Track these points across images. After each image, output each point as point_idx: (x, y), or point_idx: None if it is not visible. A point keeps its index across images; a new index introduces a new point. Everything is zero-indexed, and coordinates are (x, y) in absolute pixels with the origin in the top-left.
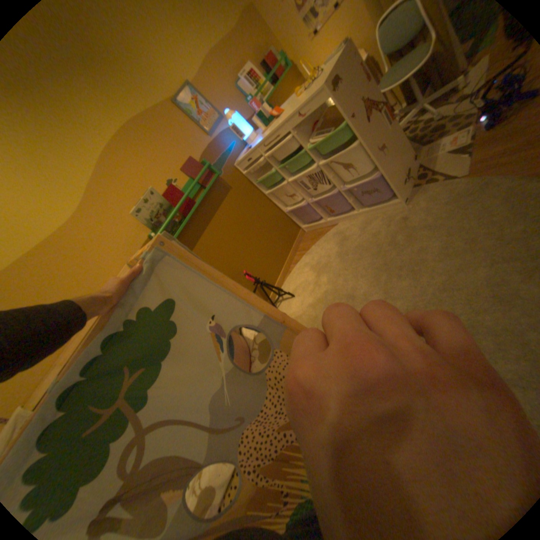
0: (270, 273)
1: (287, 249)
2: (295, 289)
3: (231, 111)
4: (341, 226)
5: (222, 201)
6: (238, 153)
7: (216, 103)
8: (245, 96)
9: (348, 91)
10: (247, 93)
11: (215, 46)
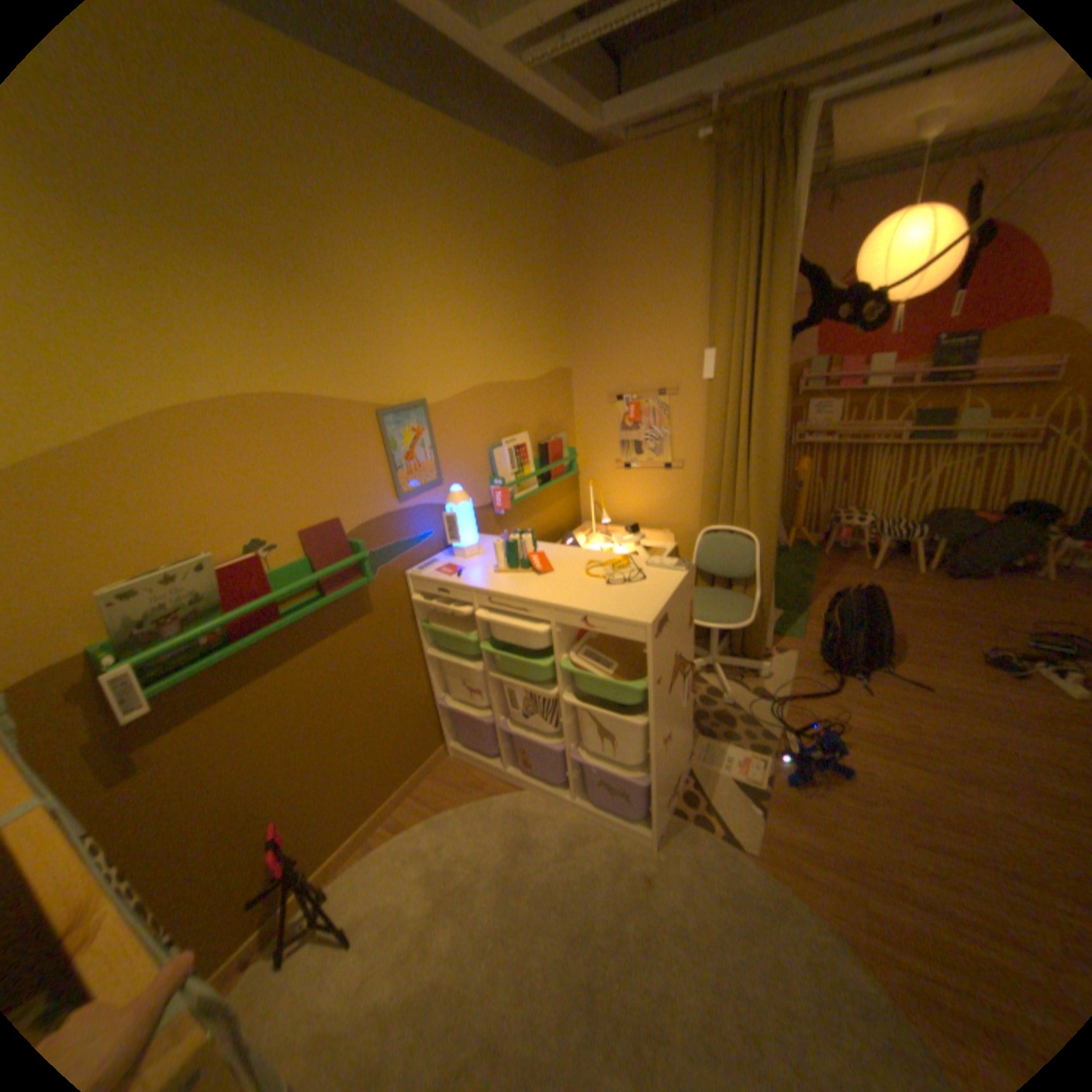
0: (325, 838)
1: (393, 784)
2: (359, 924)
3: (464, 495)
4: (526, 804)
5: (335, 633)
6: (425, 555)
7: (445, 459)
8: (492, 474)
9: (667, 643)
10: (498, 474)
11: (496, 386)
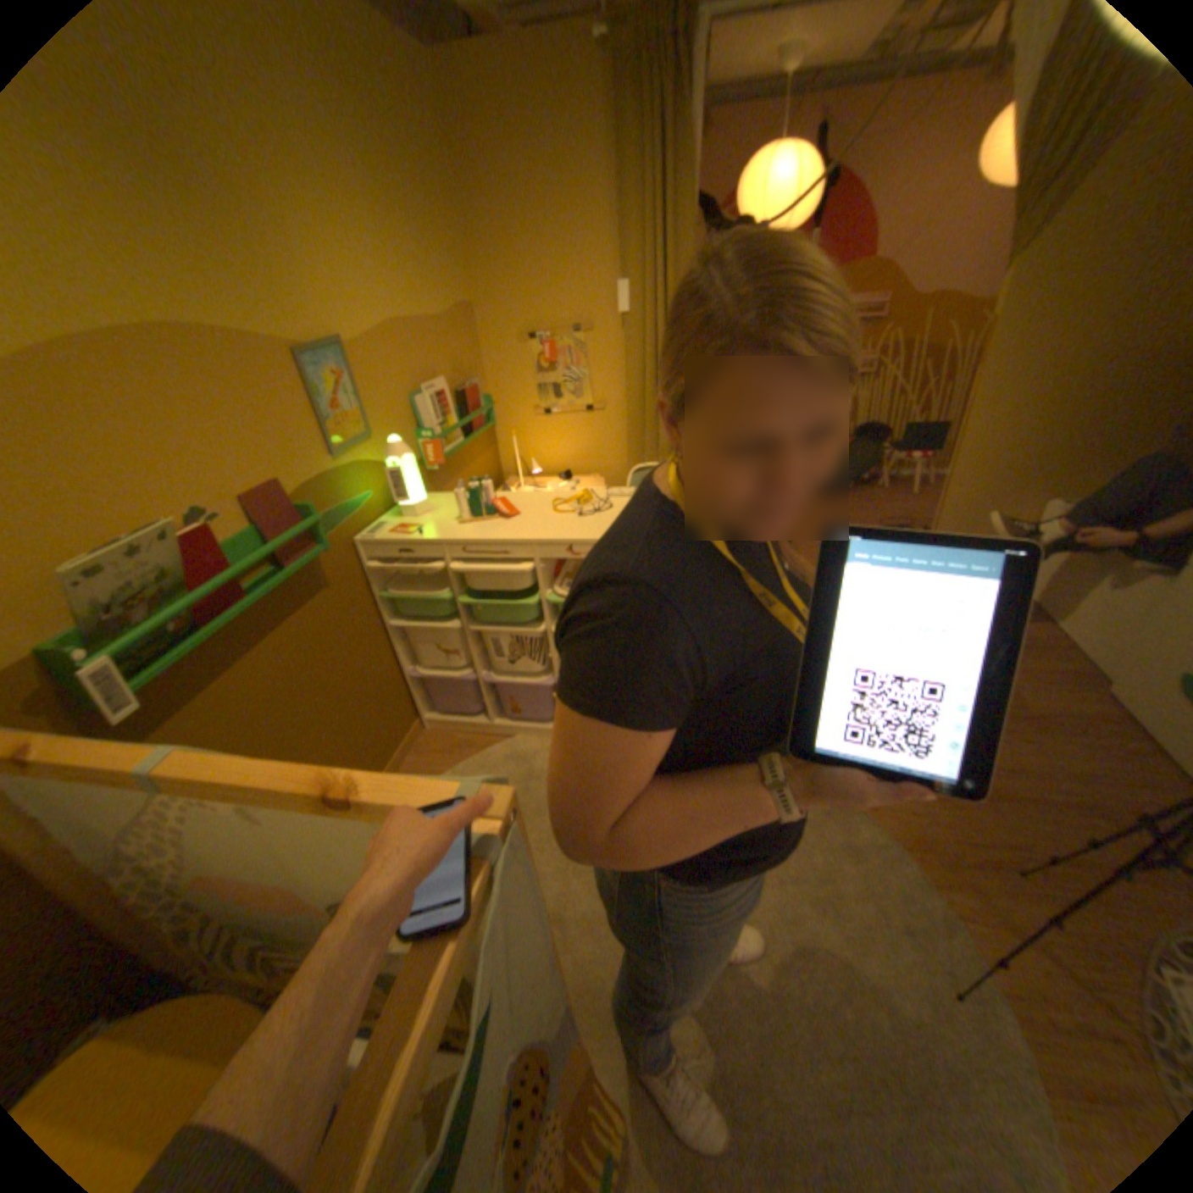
0: None
1: (379, 763)
2: None
3: (405, 446)
4: (520, 745)
5: (297, 610)
6: (369, 519)
7: (370, 408)
8: (417, 426)
9: None
10: (424, 425)
11: (406, 321)
